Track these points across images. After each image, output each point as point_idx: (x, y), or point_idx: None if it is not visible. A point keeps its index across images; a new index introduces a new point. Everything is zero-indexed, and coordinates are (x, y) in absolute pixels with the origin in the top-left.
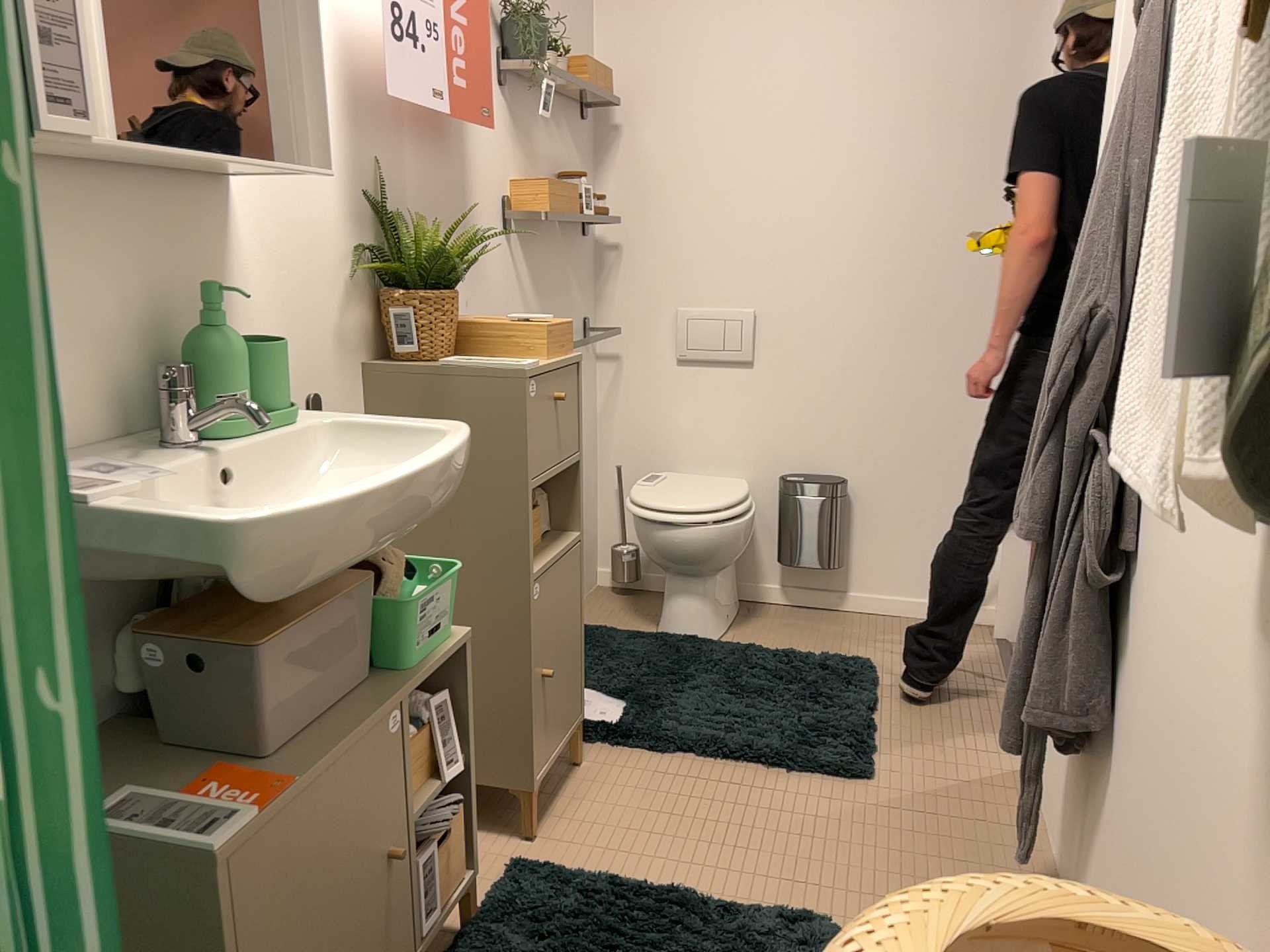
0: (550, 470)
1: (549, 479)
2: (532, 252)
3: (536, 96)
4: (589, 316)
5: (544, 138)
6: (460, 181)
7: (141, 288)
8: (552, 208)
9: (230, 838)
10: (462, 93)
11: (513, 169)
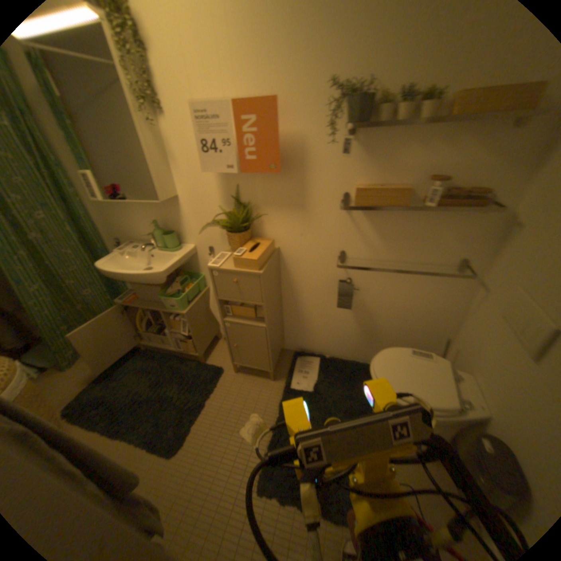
0: (233, 299)
1: (234, 301)
2: (377, 217)
3: (408, 126)
4: (474, 259)
5: (416, 152)
6: (297, 187)
7: (157, 217)
8: (357, 202)
9: (118, 303)
10: (251, 160)
11: (358, 177)
